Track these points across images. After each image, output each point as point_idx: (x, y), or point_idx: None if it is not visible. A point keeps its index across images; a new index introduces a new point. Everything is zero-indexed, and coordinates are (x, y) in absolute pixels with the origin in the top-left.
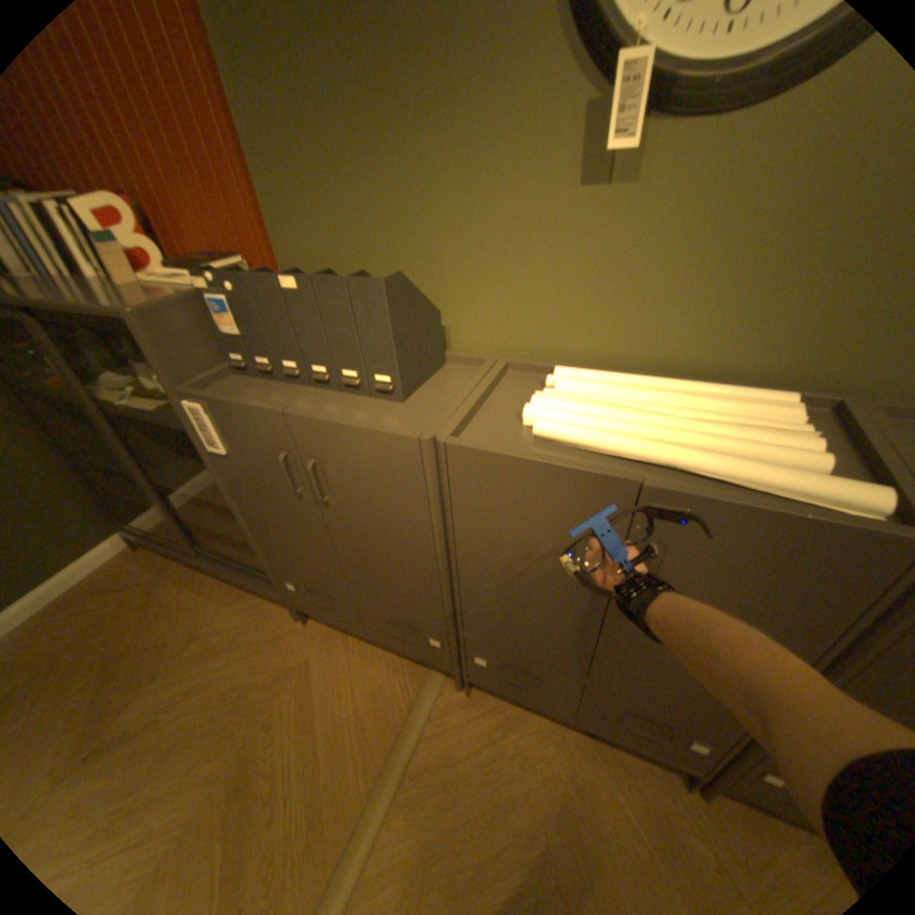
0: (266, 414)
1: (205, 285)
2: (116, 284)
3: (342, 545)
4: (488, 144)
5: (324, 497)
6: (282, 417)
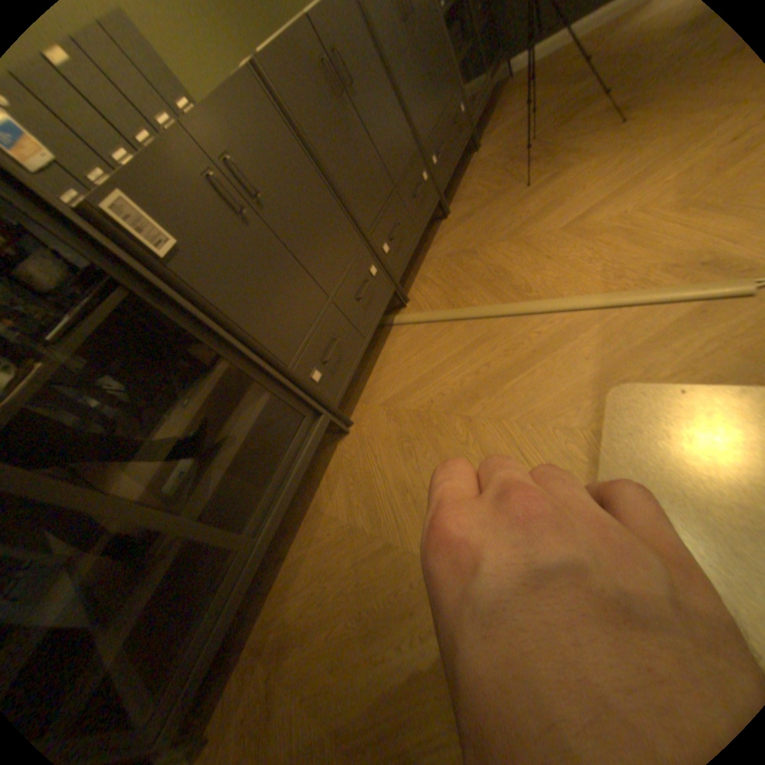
0: (172, 140)
1: None
2: None
3: (294, 243)
4: None
5: (256, 196)
6: (183, 130)
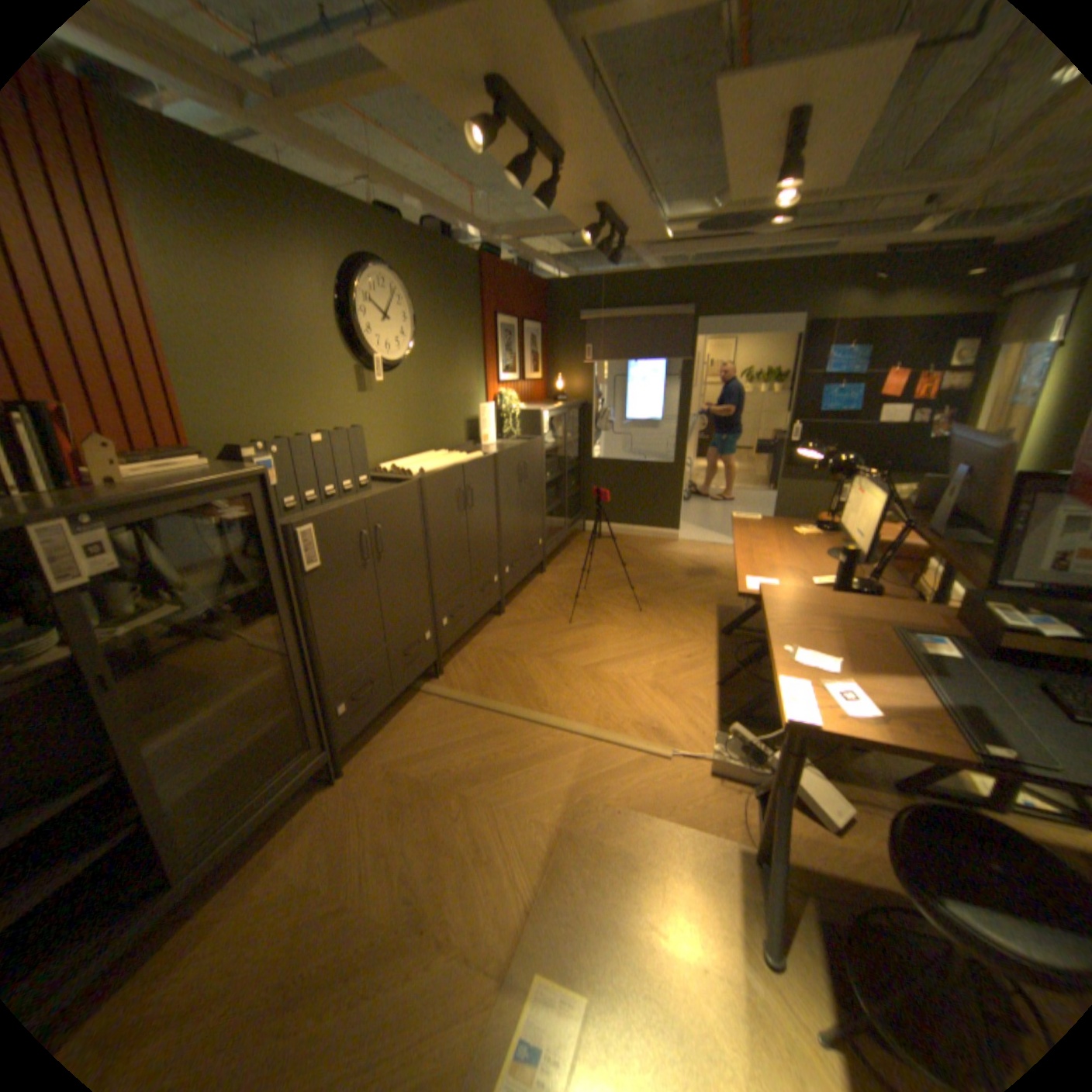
0: (355, 506)
1: (255, 453)
2: (94, 487)
3: (385, 593)
4: (326, 377)
5: (380, 553)
6: (364, 503)
